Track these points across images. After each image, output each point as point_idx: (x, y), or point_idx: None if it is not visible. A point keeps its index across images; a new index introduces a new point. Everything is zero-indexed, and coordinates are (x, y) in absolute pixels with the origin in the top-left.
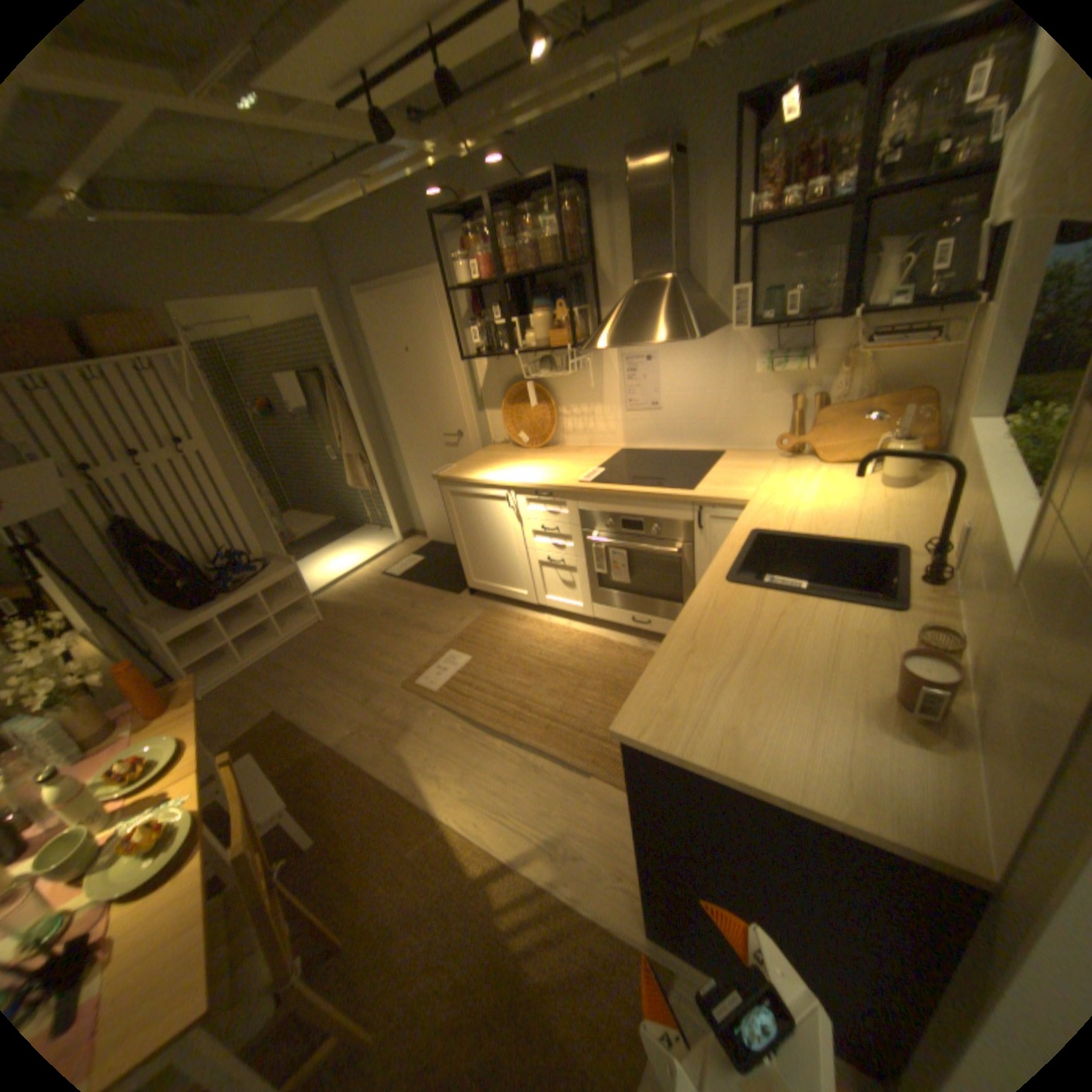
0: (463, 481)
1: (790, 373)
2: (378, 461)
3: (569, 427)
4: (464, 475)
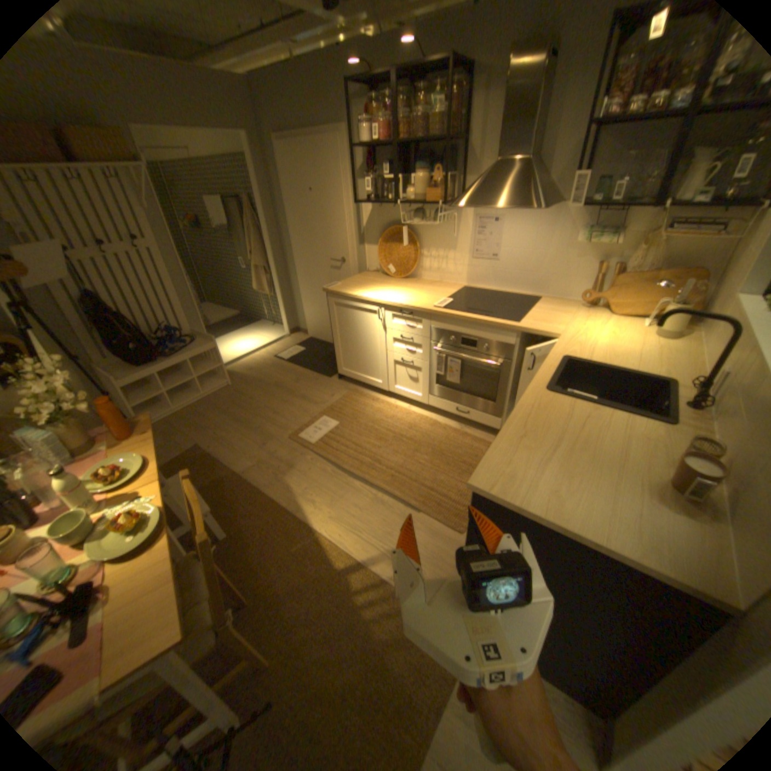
0: (346, 296)
1: (600, 245)
2: (277, 274)
3: (426, 266)
4: (347, 292)
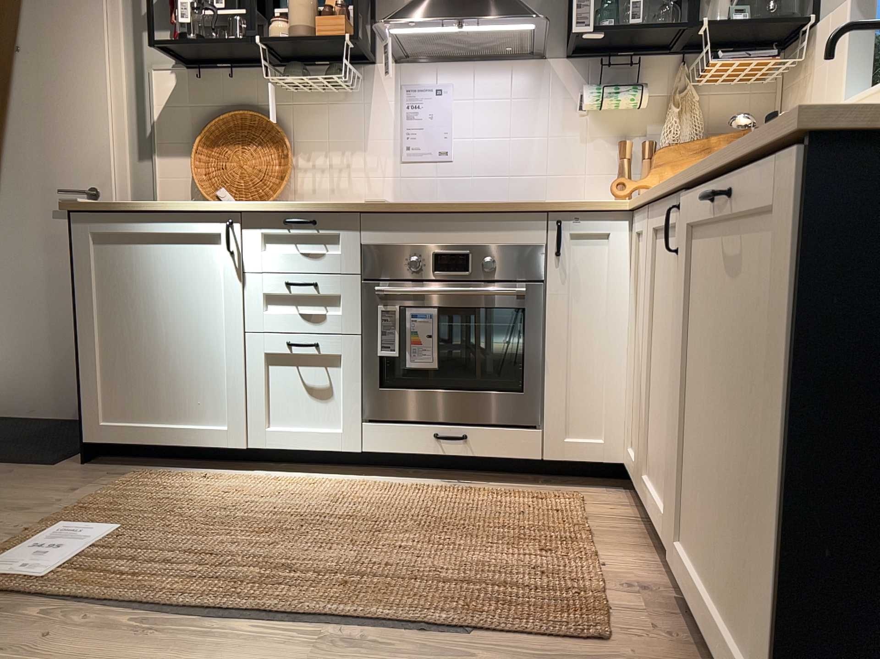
0: (135, 208)
1: (611, 120)
2: None
3: (306, 186)
4: (135, 203)
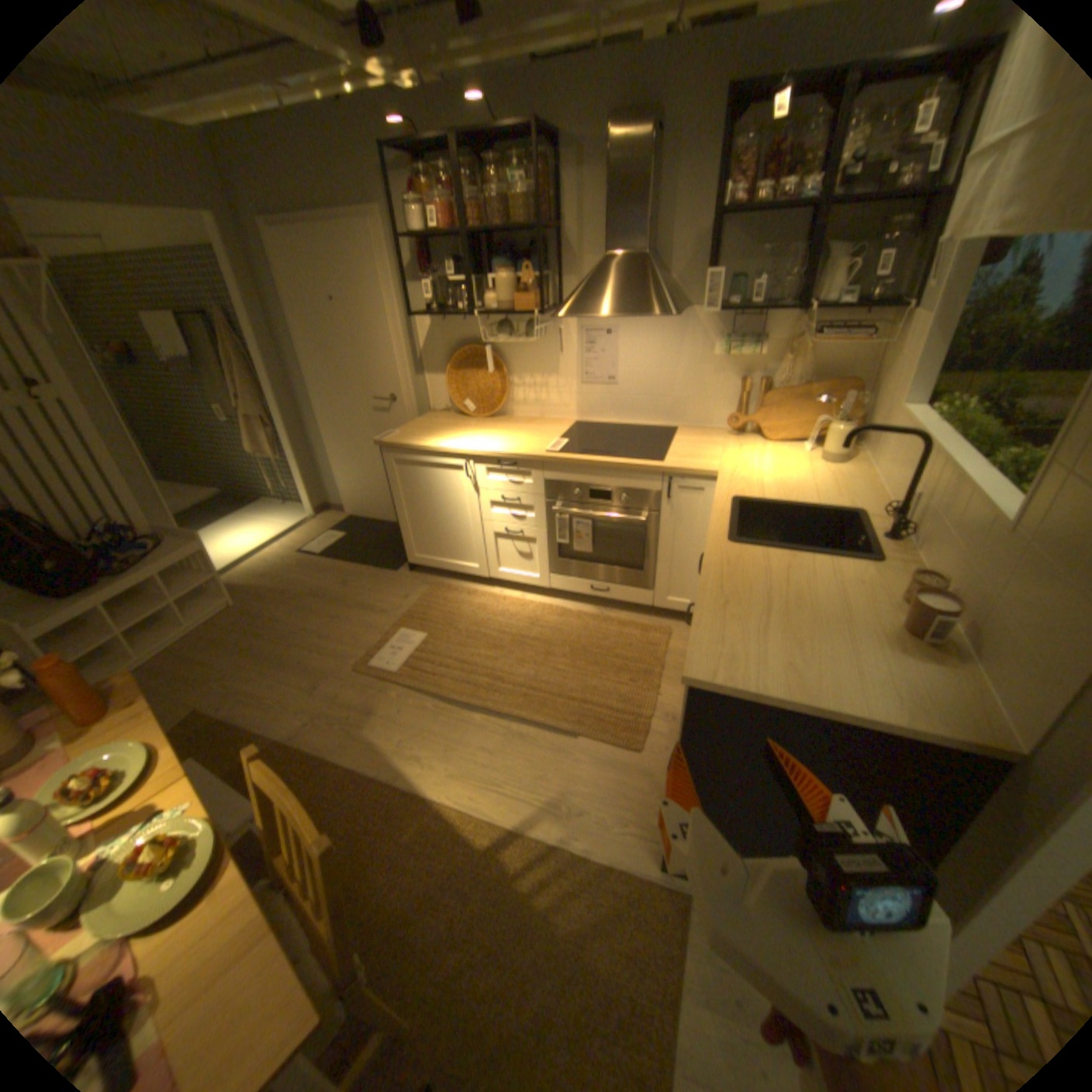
0: (413, 448)
1: (739, 358)
2: (284, 425)
3: (519, 398)
4: (413, 442)
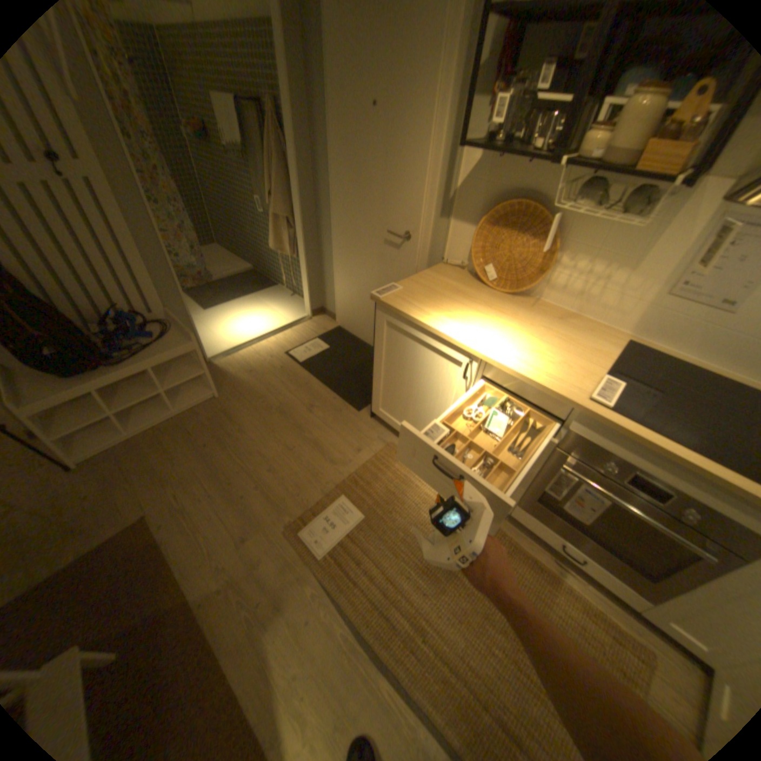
0: (412, 320)
1: None
2: (305, 230)
3: (561, 281)
4: (415, 312)
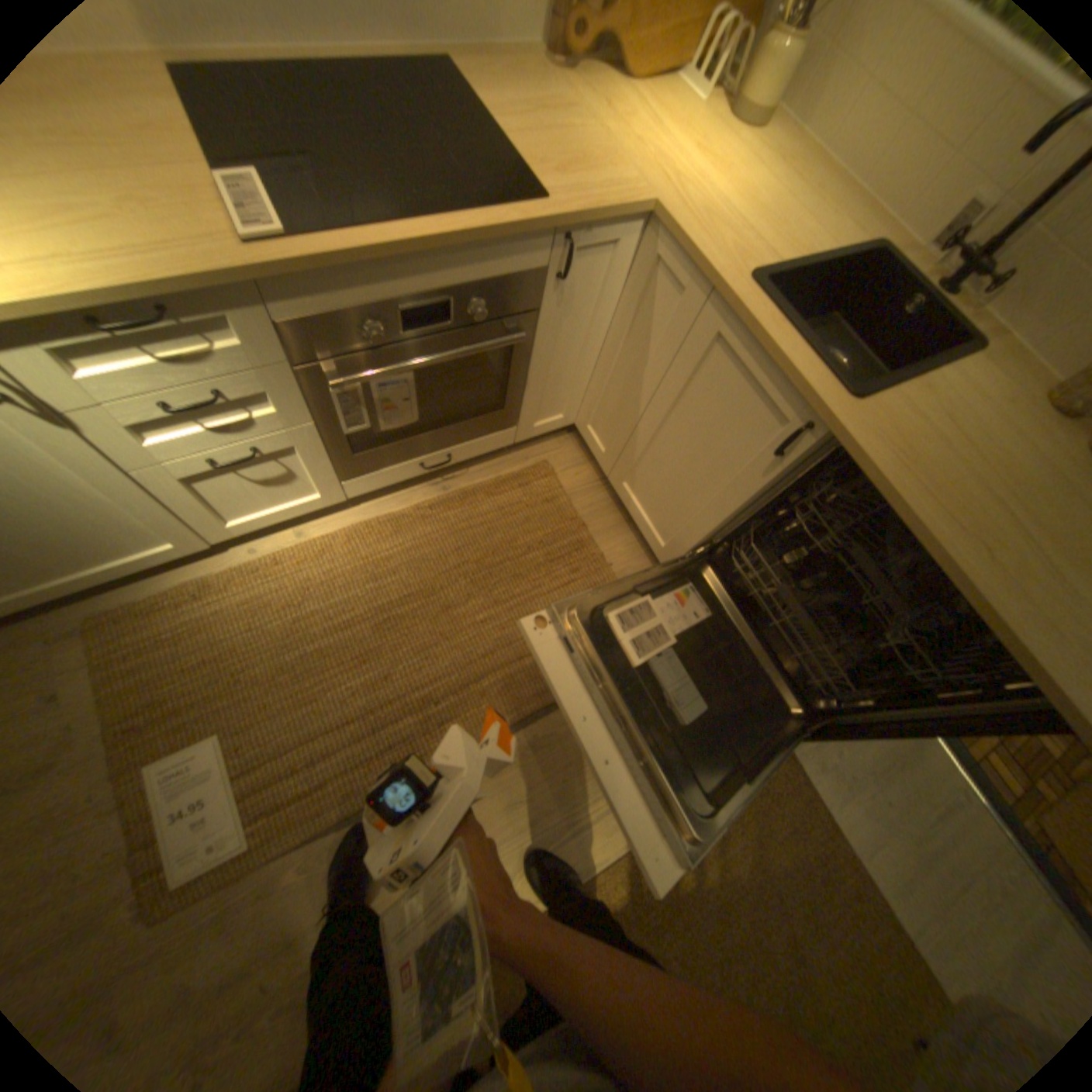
0: None
1: None
2: None
3: None
4: None
